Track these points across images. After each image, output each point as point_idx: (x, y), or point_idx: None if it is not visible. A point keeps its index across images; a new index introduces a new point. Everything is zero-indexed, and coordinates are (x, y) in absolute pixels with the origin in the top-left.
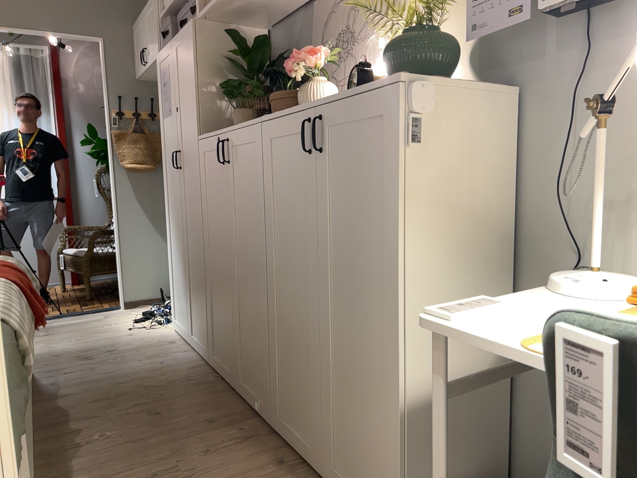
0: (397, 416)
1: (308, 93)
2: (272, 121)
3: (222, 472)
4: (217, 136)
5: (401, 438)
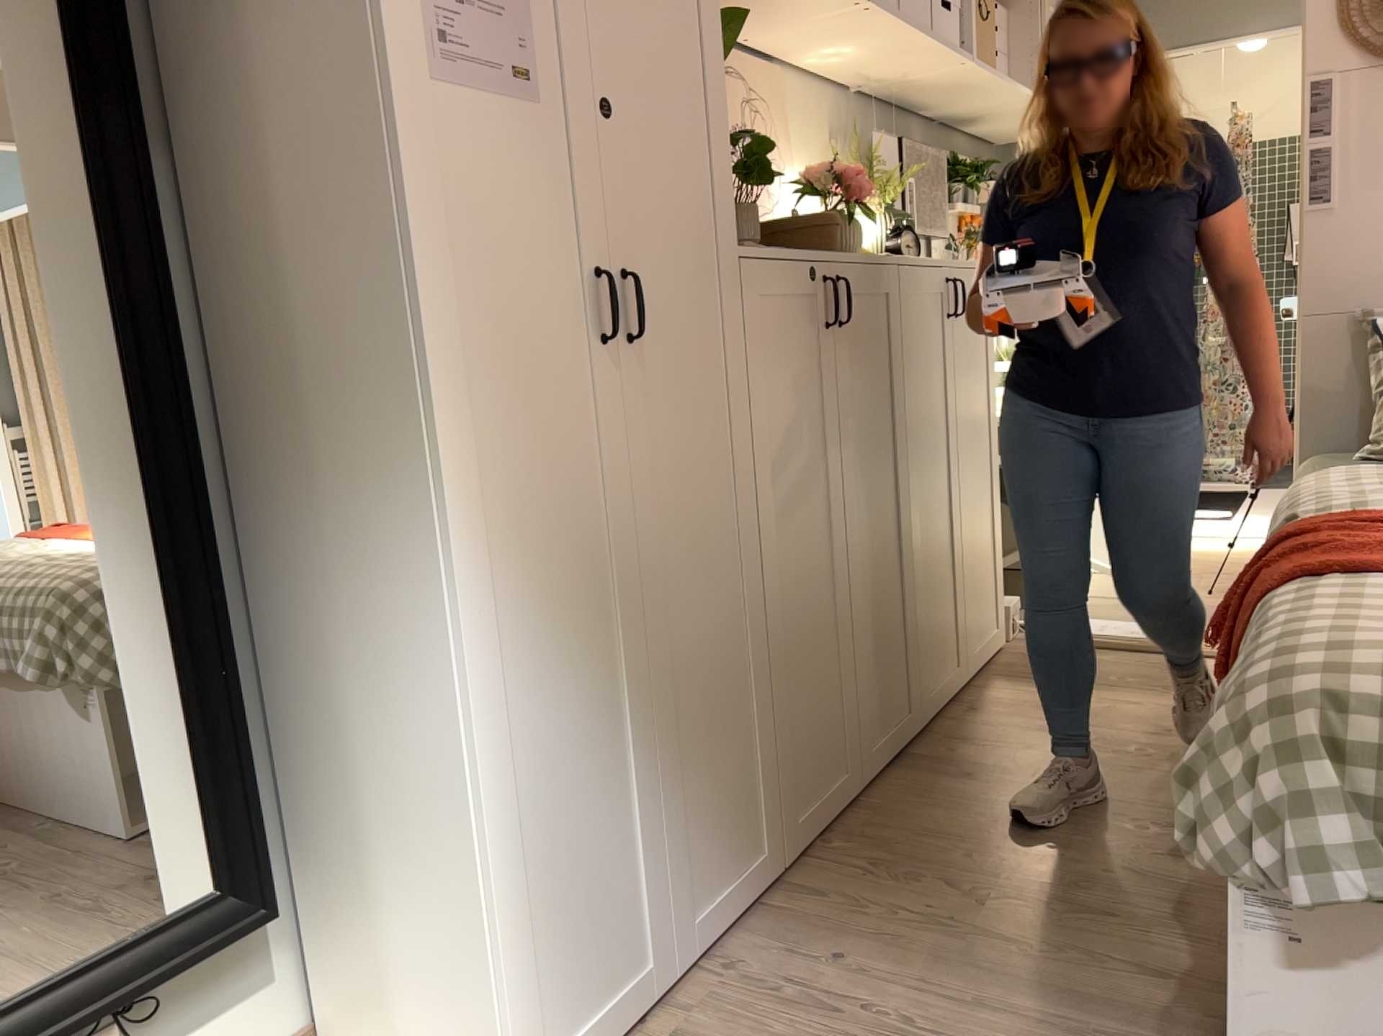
0: (1001, 526)
1: (863, 233)
2: (912, 267)
3: (1035, 729)
4: (811, 263)
5: (1003, 540)
